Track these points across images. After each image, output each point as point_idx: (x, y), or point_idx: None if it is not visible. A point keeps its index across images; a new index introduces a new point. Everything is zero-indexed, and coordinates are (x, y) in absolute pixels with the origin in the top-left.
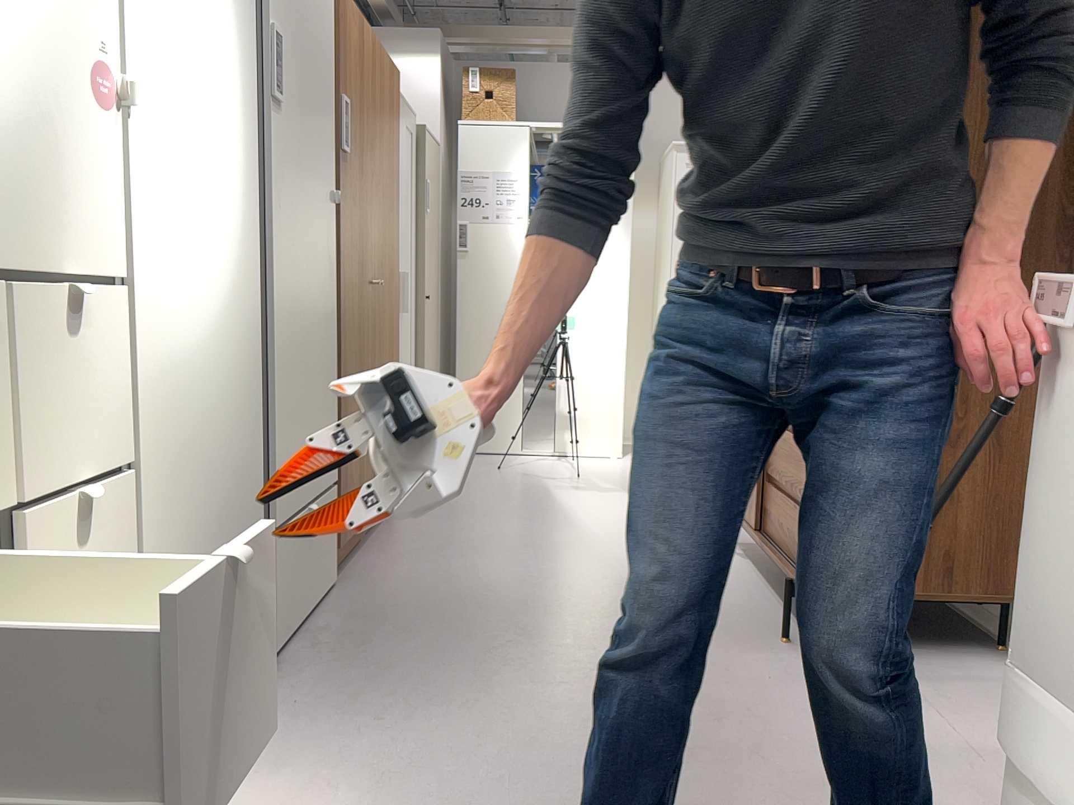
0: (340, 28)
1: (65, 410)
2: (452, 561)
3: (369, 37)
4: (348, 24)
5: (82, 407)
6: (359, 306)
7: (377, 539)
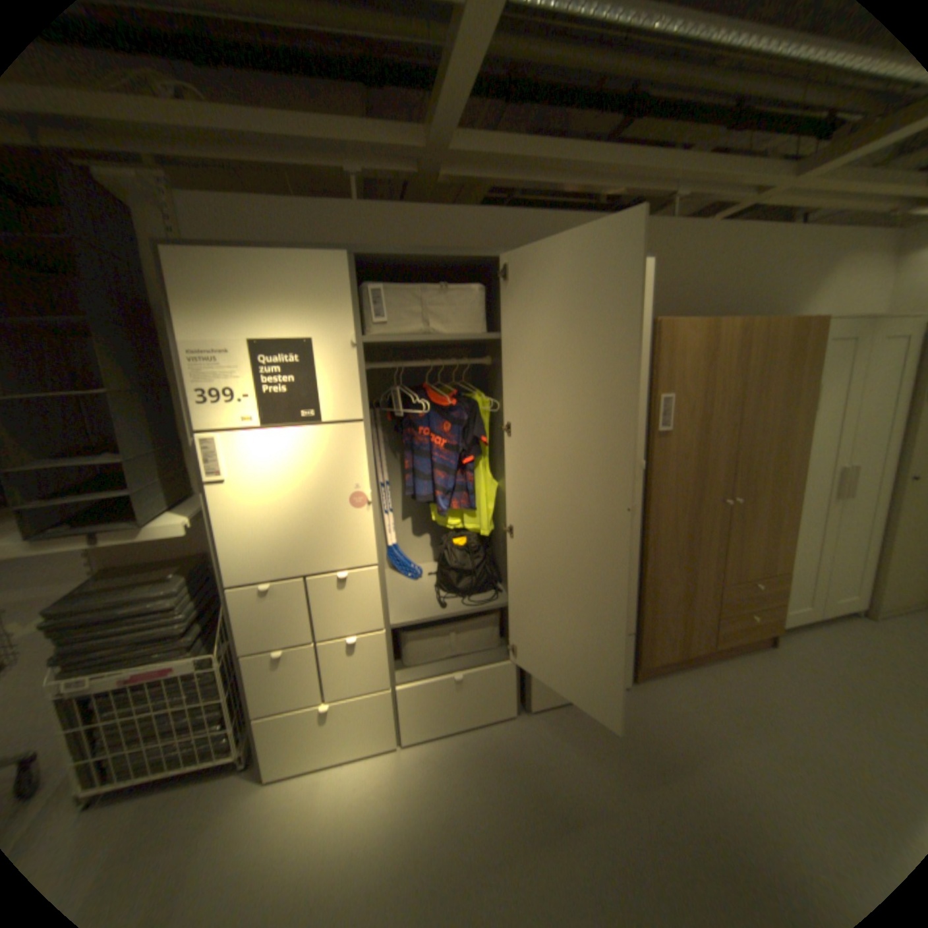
0: (662, 351)
1: (345, 612)
2: (732, 730)
3: (737, 325)
4: (683, 338)
5: (355, 610)
6: (694, 524)
7: (717, 671)
